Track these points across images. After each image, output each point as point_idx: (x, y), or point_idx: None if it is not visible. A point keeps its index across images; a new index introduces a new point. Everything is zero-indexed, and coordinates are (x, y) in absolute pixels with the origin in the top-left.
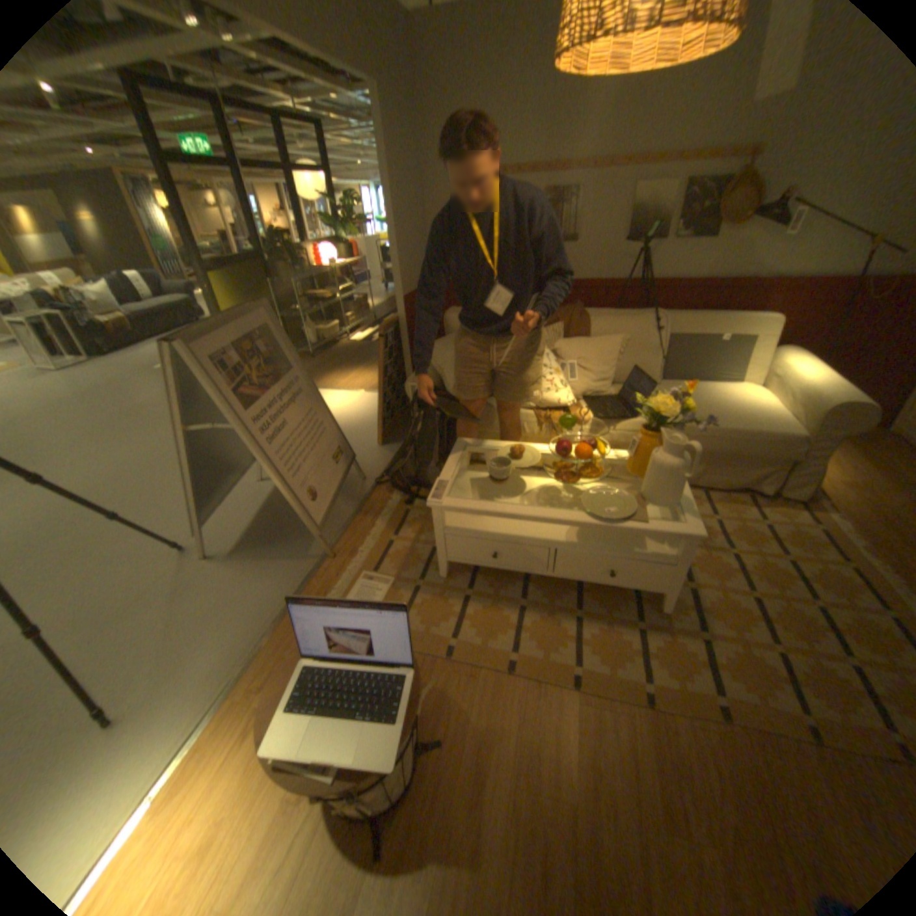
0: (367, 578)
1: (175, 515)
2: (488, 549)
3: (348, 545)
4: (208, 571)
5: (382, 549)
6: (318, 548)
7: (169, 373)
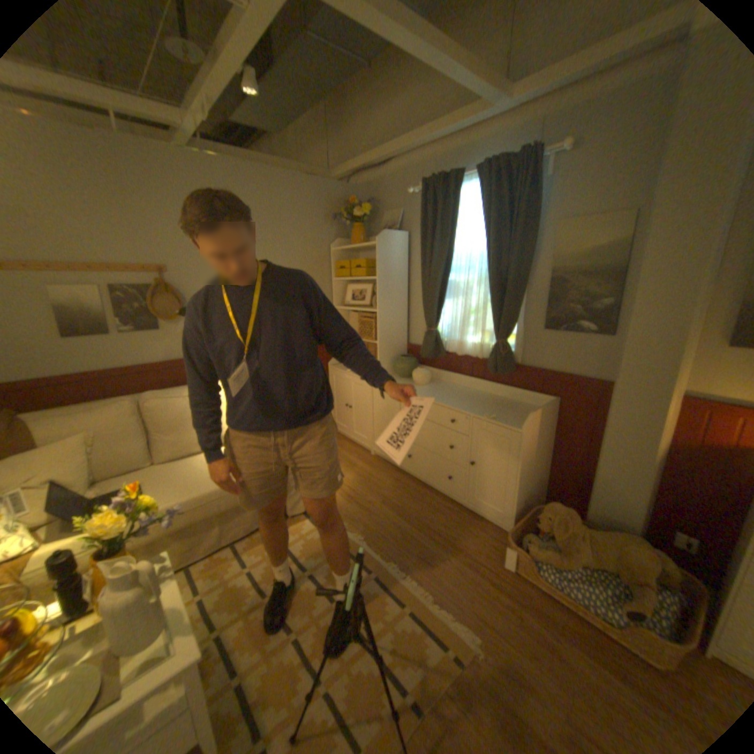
0: None
1: None
2: None
3: None
4: None
5: None
6: None
7: None
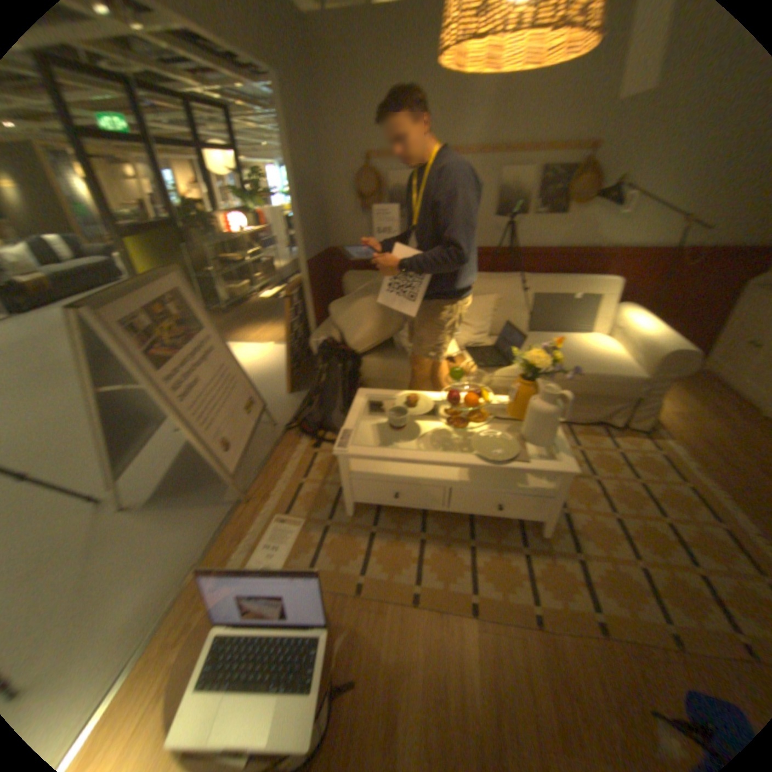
0: (278, 522)
1: (88, 469)
2: (389, 491)
3: (259, 490)
4: (122, 524)
5: (291, 492)
6: (231, 495)
7: (75, 338)
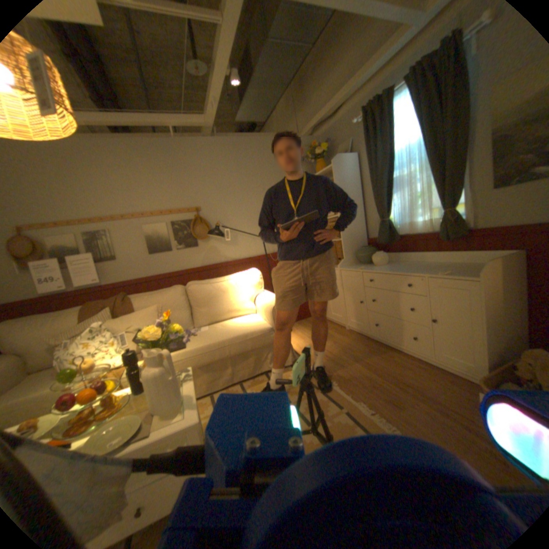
0: None
1: None
2: None
3: None
4: None
5: None
6: None
7: None
